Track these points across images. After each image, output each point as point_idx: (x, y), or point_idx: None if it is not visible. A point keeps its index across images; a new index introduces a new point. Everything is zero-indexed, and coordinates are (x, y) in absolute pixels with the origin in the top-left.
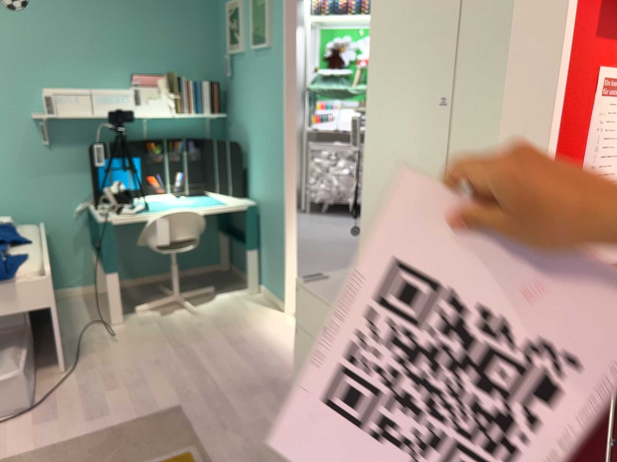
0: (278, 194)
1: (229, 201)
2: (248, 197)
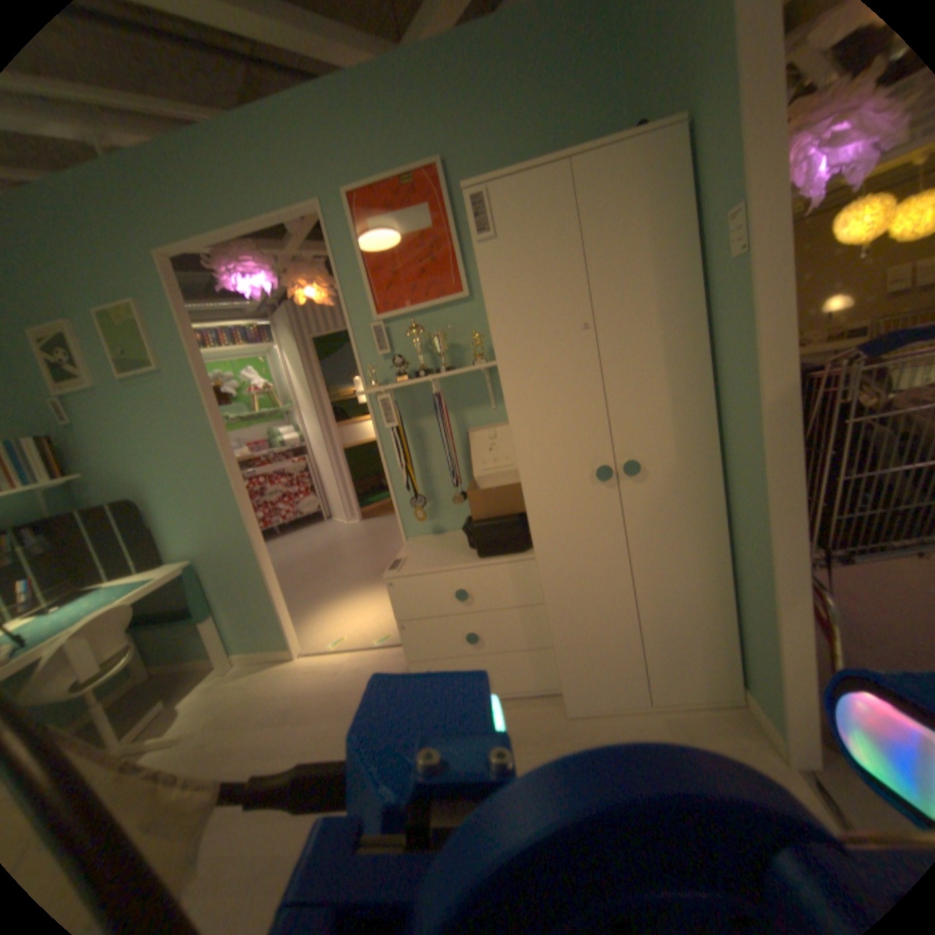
0: (233, 534)
1: (145, 578)
2: (164, 564)
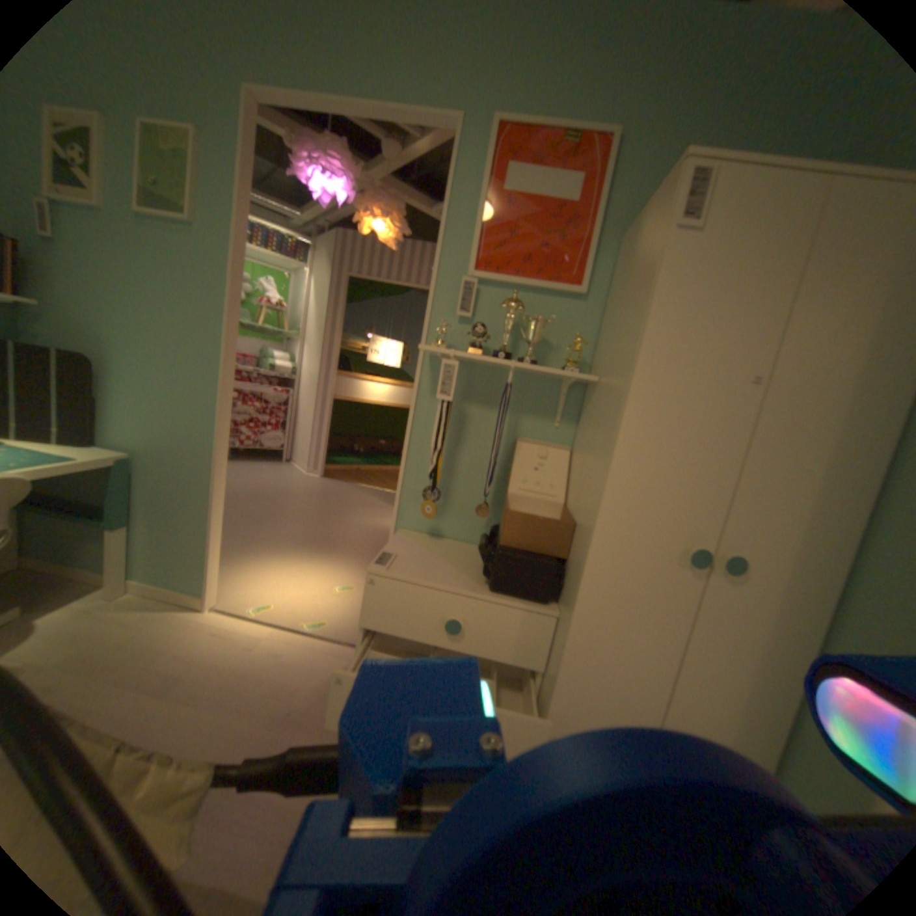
0: (197, 445)
1: (68, 455)
2: (97, 446)
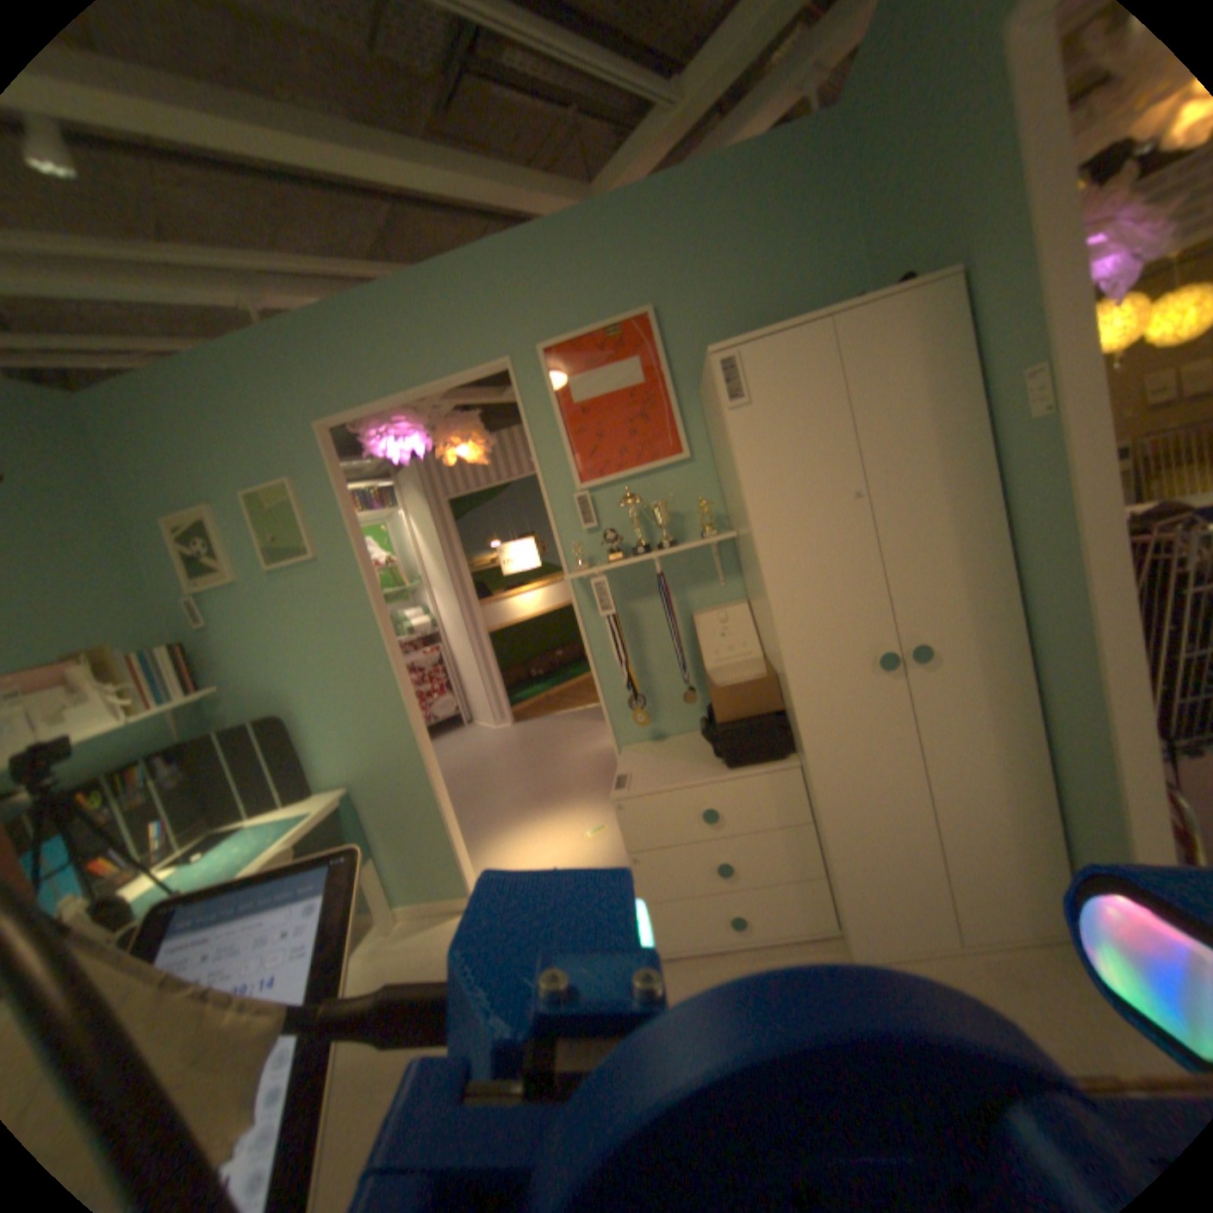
0: (401, 752)
1: (298, 813)
2: (313, 794)
